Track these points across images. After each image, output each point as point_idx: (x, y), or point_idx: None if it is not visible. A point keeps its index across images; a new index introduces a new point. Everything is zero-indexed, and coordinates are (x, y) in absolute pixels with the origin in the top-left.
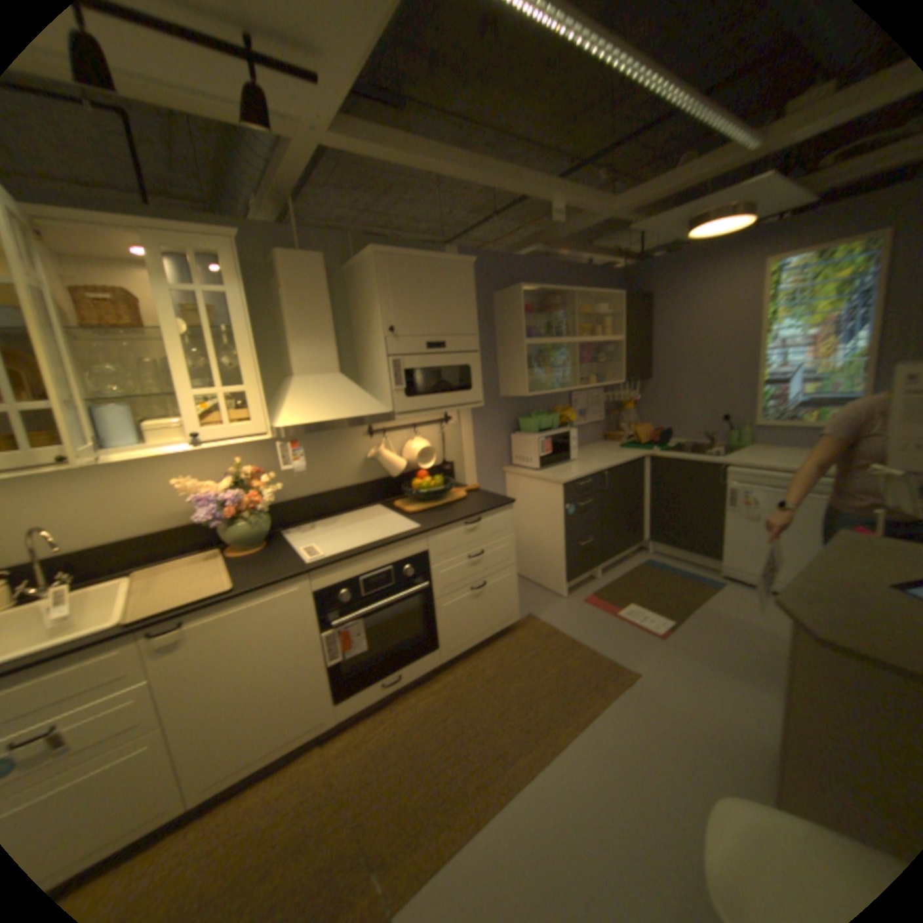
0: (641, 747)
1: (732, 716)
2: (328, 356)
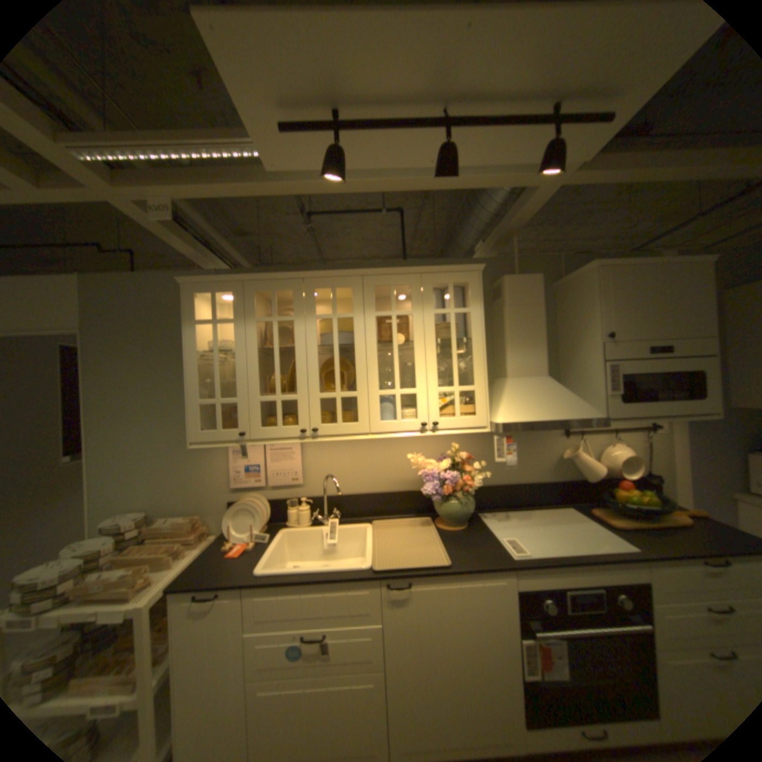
0: None
1: None
2: (538, 362)
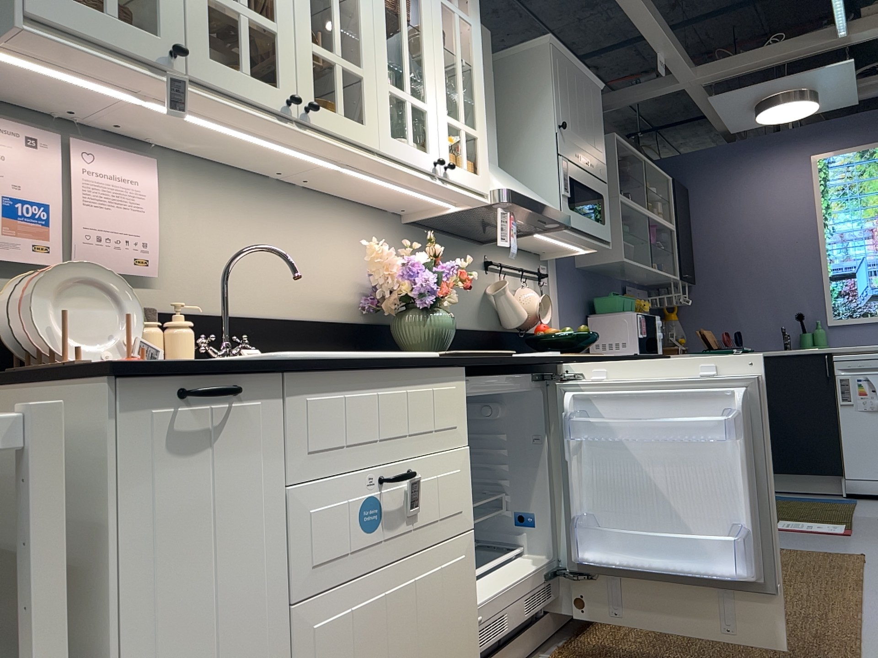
0: None
1: None
2: (493, 144)
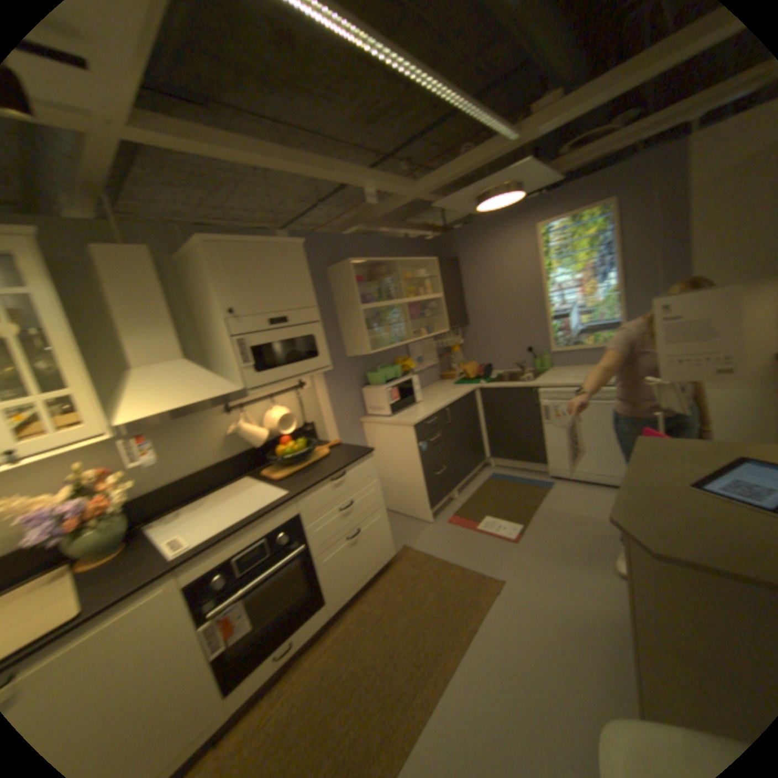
0: (517, 652)
1: (581, 601)
2: (170, 344)
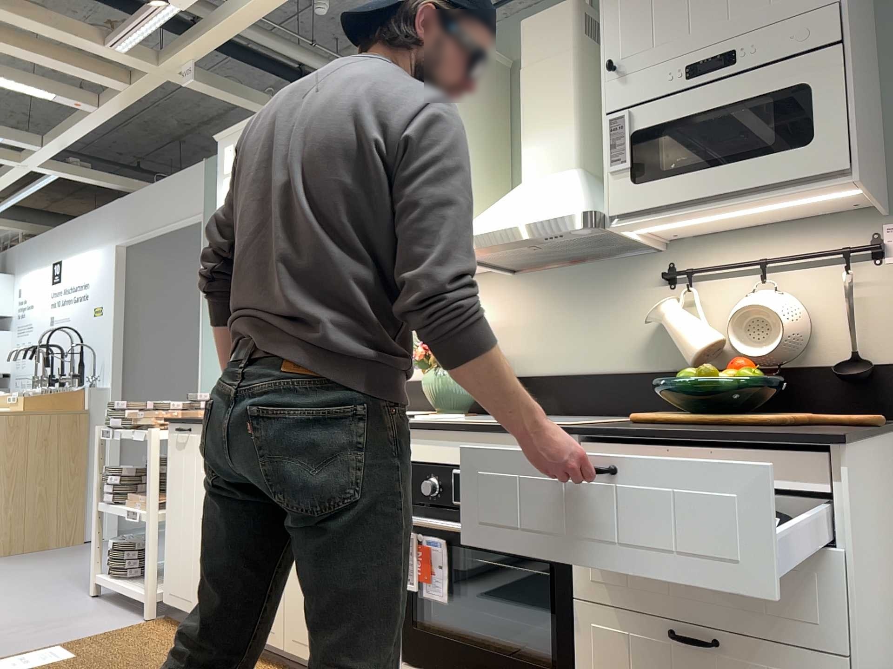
0: None
1: None
2: (560, 147)
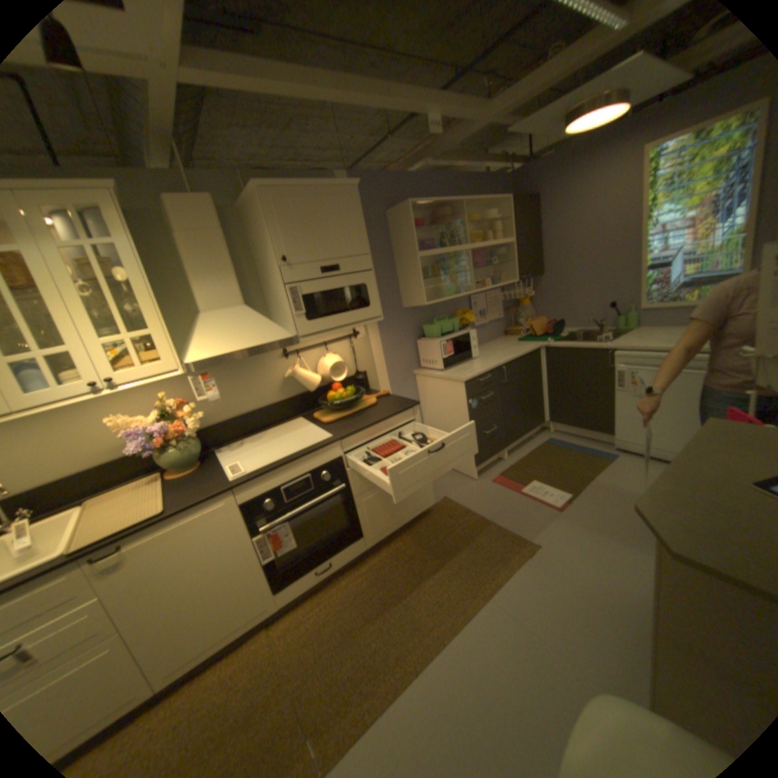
0: (539, 613)
1: (621, 579)
2: (229, 291)
